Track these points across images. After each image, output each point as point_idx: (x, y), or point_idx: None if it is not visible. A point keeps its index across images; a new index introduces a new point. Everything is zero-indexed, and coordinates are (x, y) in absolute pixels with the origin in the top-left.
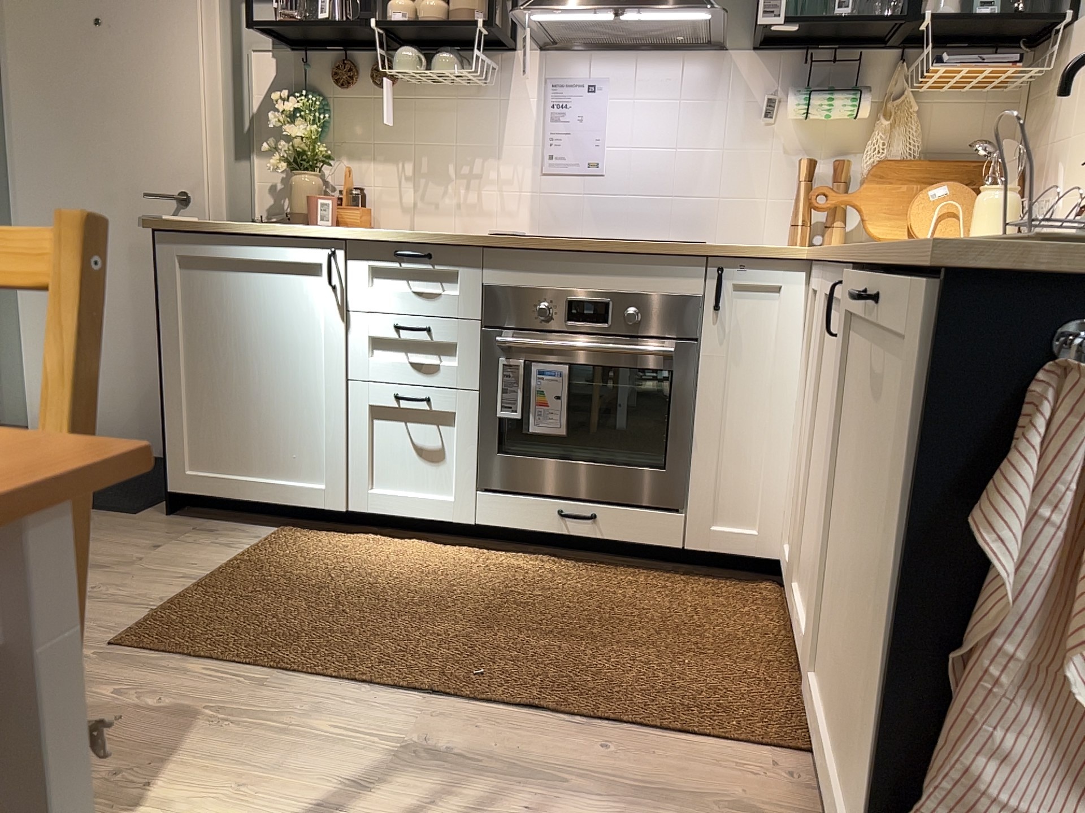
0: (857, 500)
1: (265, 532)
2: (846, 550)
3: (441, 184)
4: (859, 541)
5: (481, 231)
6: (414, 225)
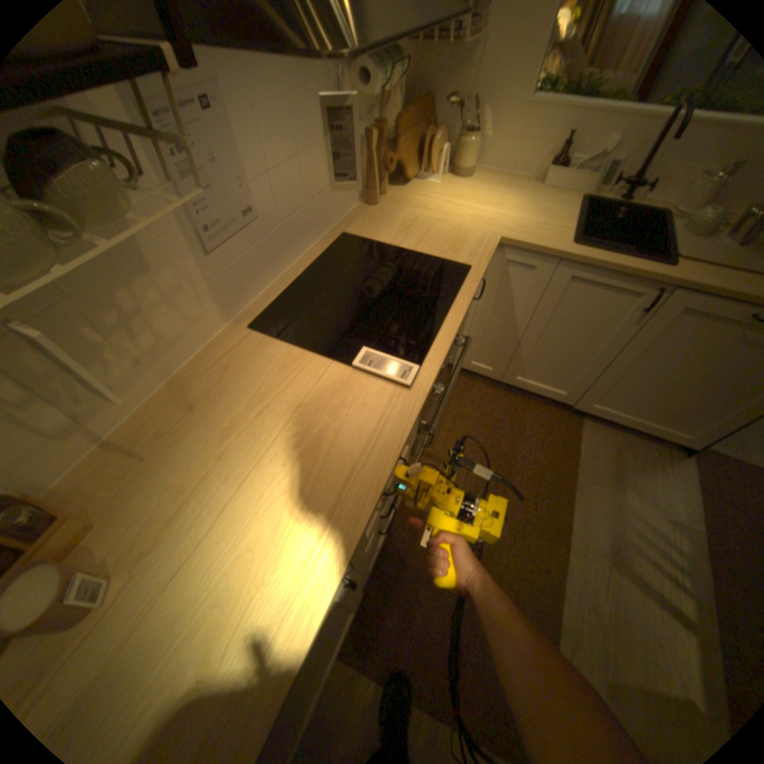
0: (668, 365)
1: (342, 674)
2: (642, 376)
3: (85, 361)
4: (674, 376)
5: (181, 361)
6: (93, 432)
